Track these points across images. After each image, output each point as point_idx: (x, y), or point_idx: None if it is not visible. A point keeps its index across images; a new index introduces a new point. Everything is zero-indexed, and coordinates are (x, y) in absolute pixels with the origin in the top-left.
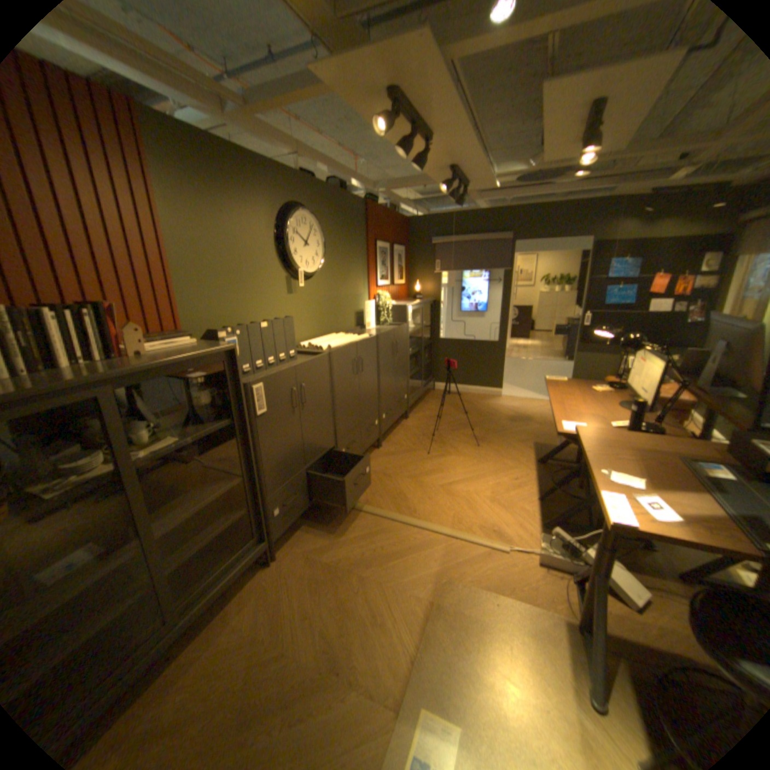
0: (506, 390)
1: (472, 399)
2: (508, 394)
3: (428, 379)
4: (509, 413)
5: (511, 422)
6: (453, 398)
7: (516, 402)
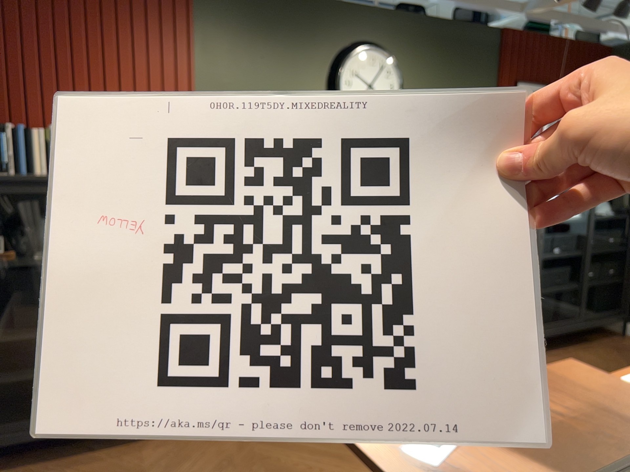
0: None
1: None
2: None
3: (609, 312)
4: None
5: None
6: None
7: None
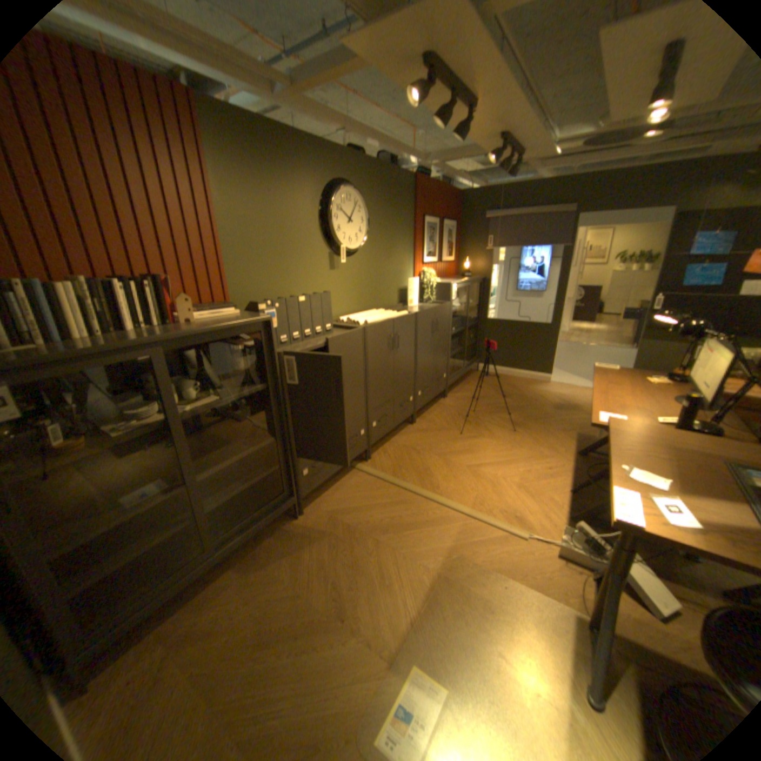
0: (556, 376)
1: (516, 384)
2: (558, 381)
3: (472, 360)
4: (556, 401)
5: (556, 409)
6: (496, 381)
7: (566, 389)
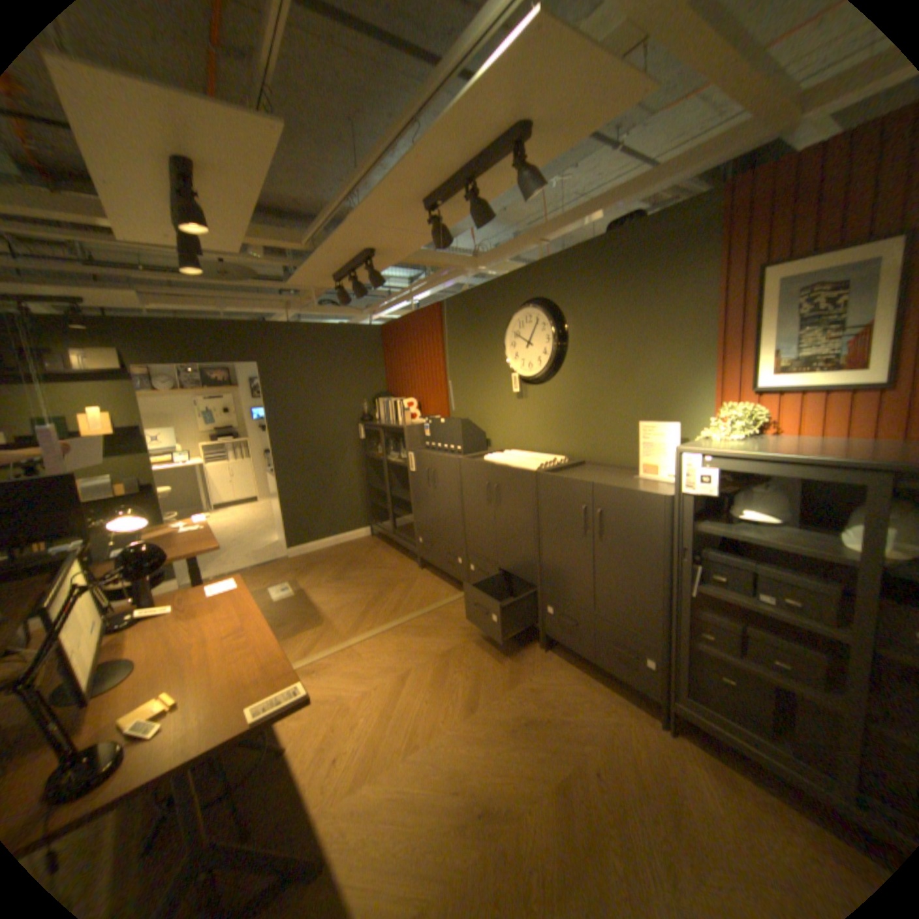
0: None
1: None
2: None
3: None
4: None
5: None
6: None
7: None
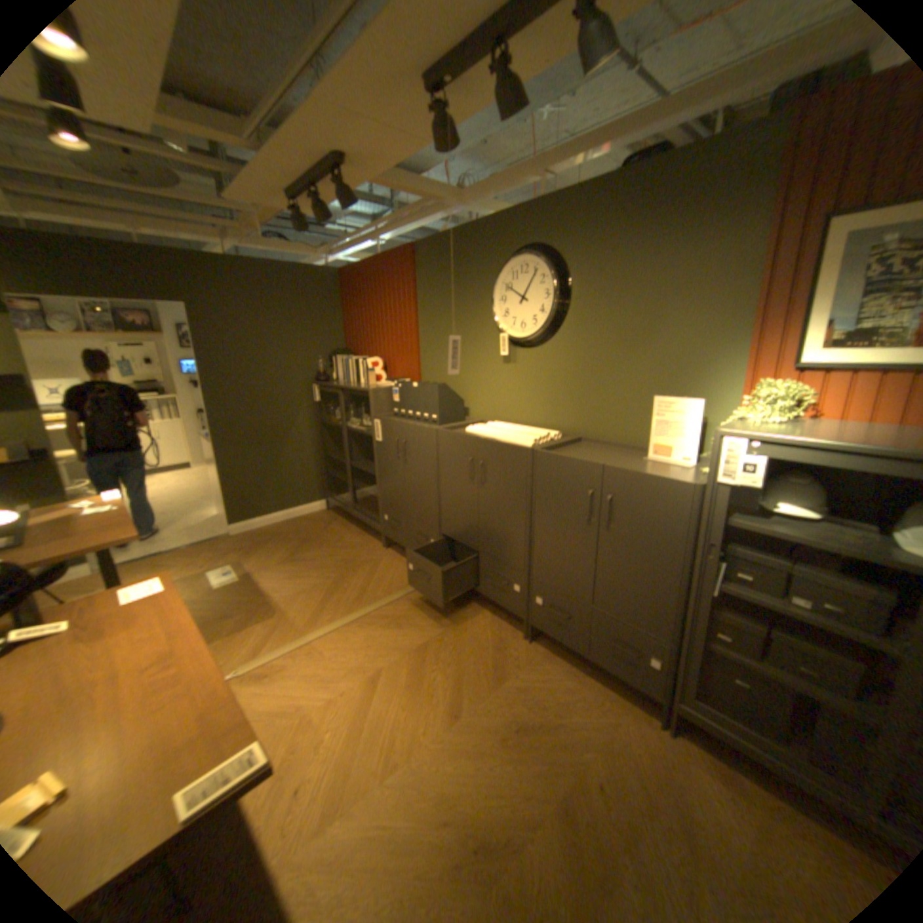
0: None
1: None
2: None
3: None
4: None
5: None
6: None
7: None
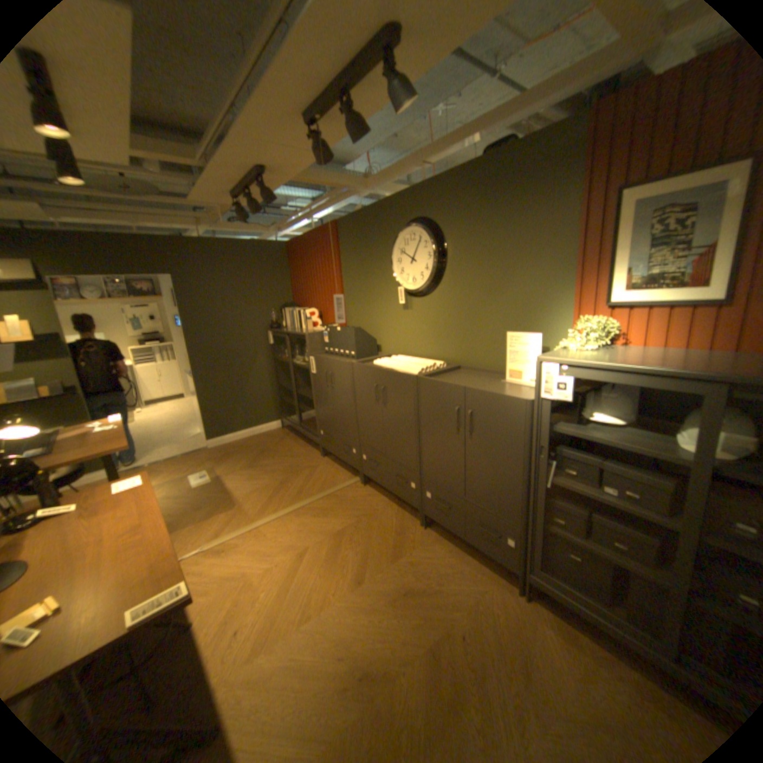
0: None
1: None
2: None
3: None
4: None
5: None
6: None
7: None
